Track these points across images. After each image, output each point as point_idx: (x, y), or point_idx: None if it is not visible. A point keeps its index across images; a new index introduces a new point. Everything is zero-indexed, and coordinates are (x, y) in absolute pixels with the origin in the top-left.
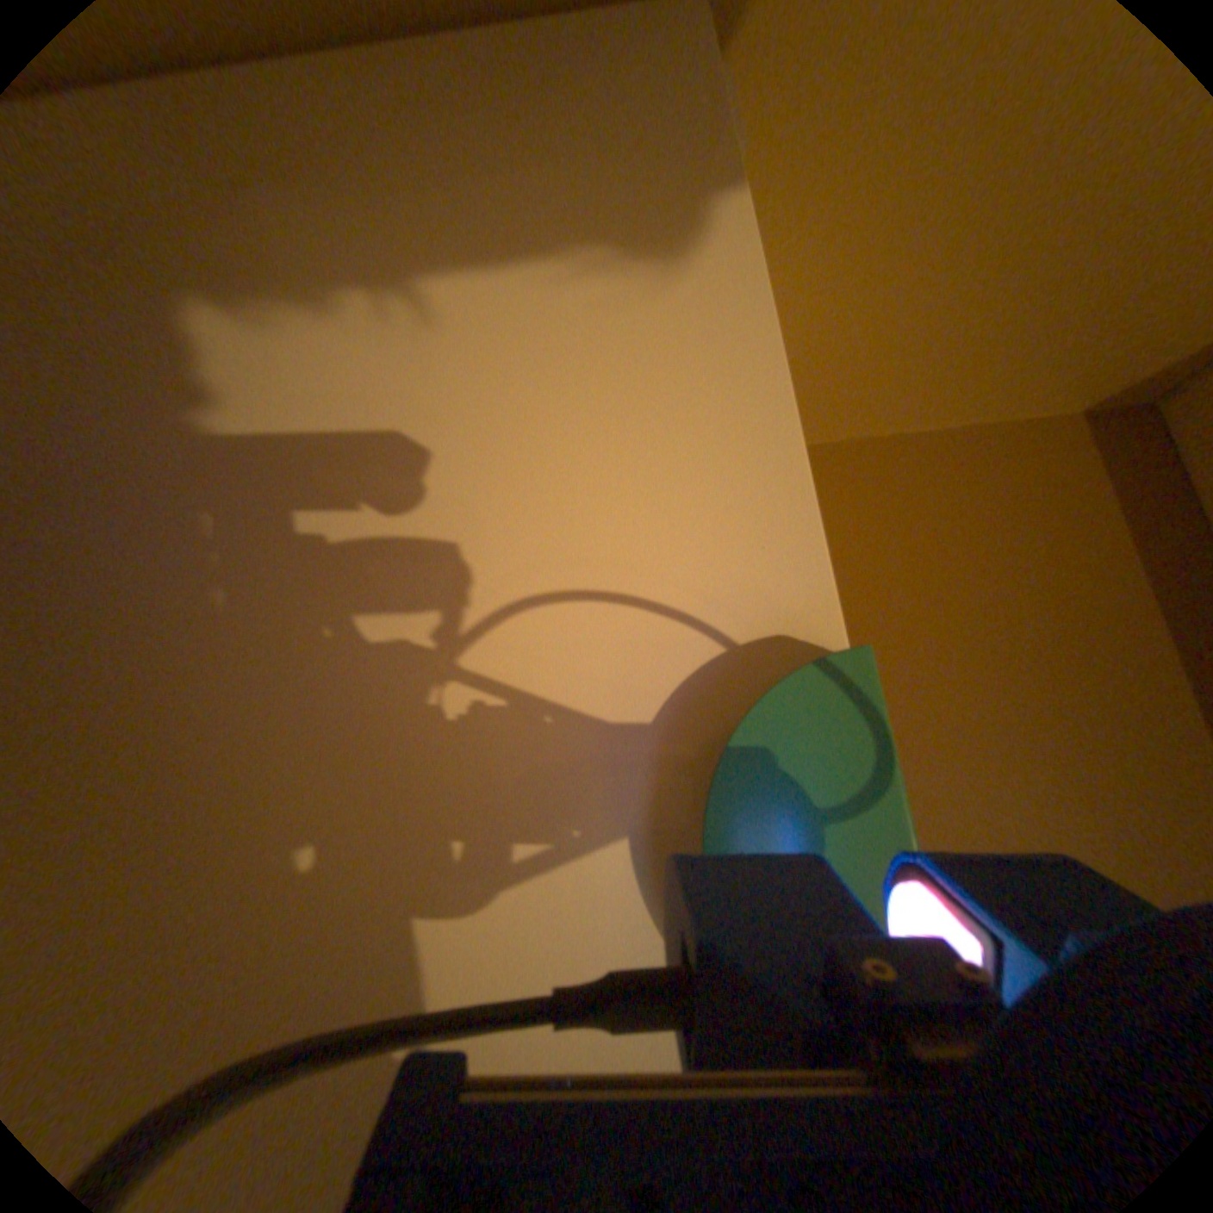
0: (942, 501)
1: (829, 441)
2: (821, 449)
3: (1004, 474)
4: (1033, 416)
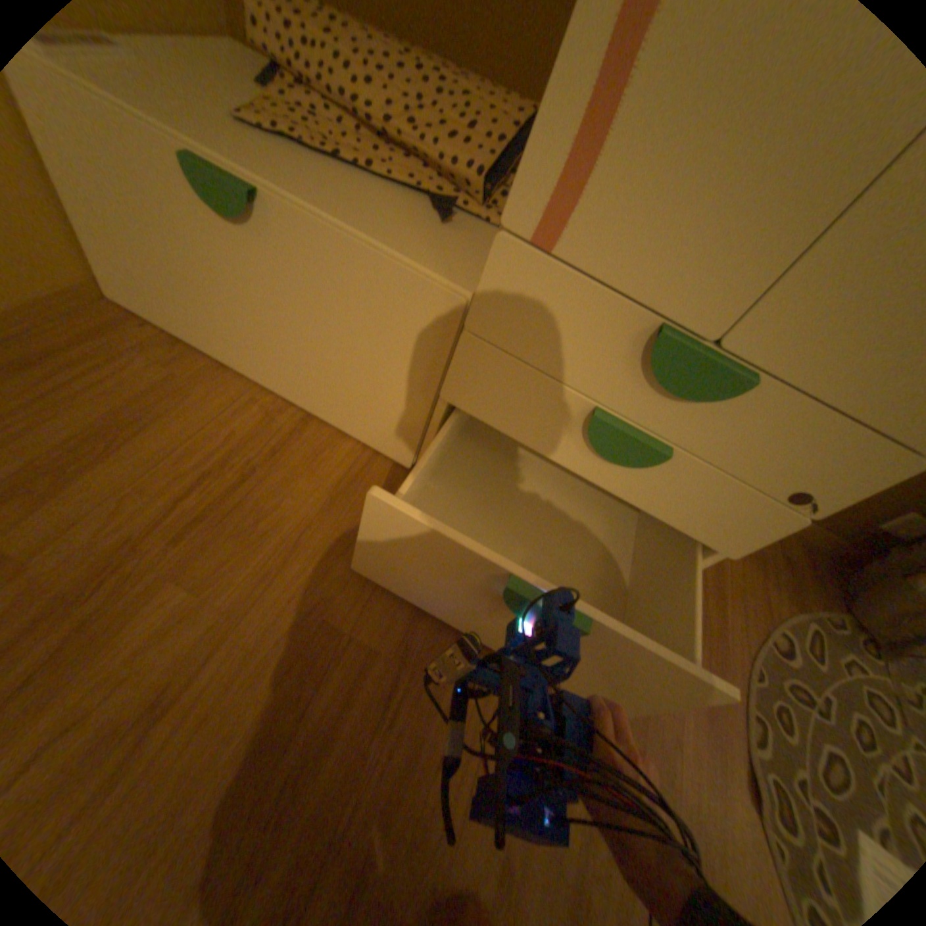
0: None
1: None
2: None
3: None
4: None
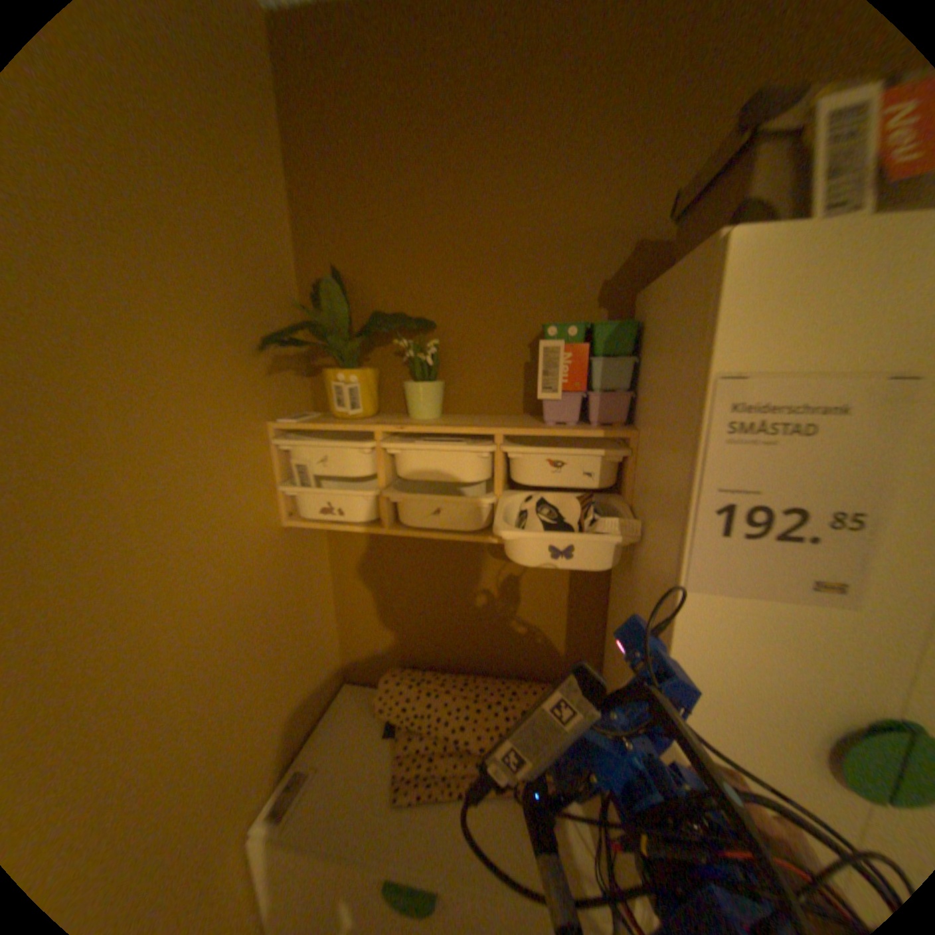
0: (363, 591)
1: (336, 628)
2: (338, 625)
3: (352, 564)
4: (327, 552)
